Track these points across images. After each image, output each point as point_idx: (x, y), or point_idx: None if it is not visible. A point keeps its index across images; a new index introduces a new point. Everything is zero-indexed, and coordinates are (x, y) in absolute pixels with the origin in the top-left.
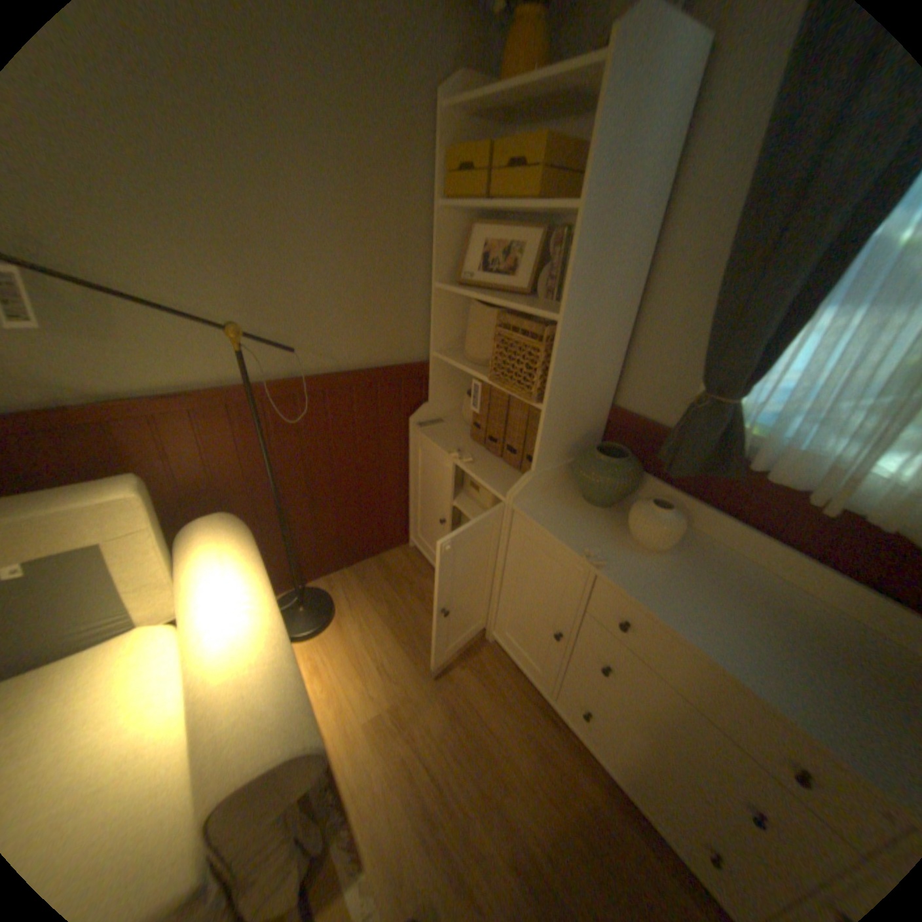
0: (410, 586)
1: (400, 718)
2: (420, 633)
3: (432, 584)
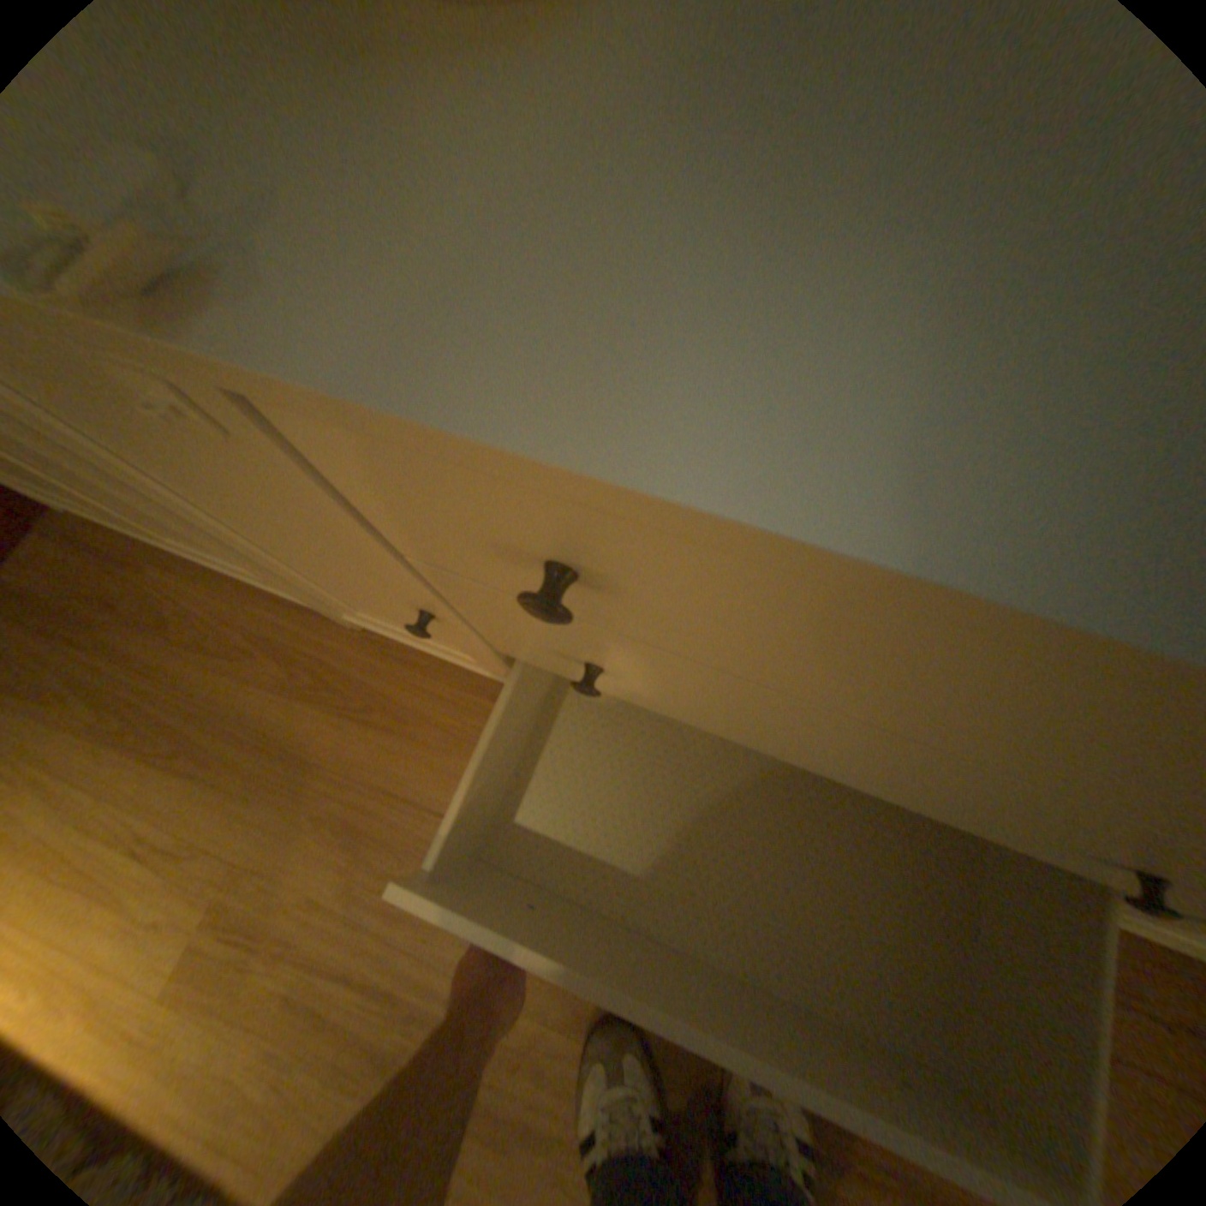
0: (108, 612)
1: (235, 922)
2: (190, 708)
3: (162, 572)
